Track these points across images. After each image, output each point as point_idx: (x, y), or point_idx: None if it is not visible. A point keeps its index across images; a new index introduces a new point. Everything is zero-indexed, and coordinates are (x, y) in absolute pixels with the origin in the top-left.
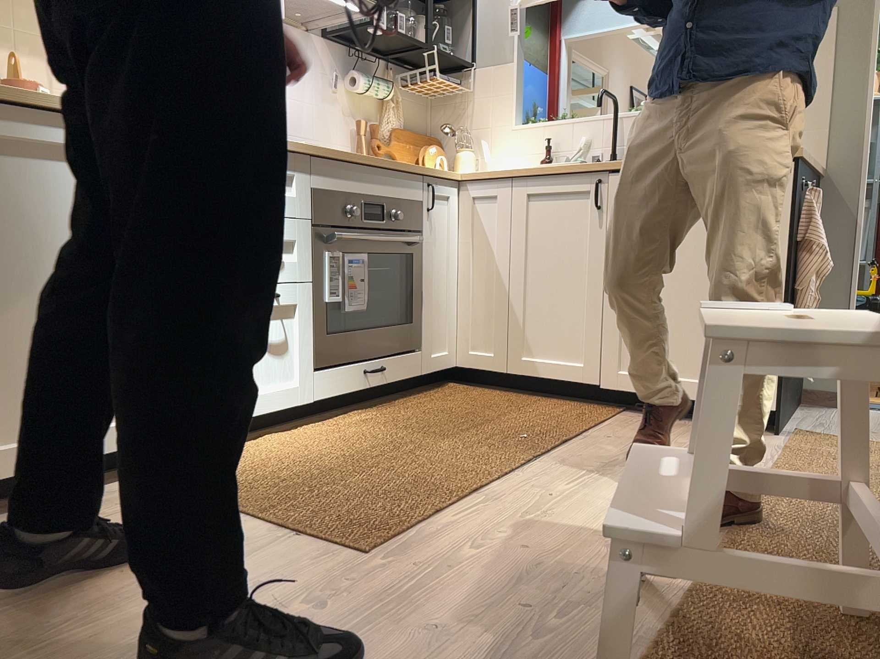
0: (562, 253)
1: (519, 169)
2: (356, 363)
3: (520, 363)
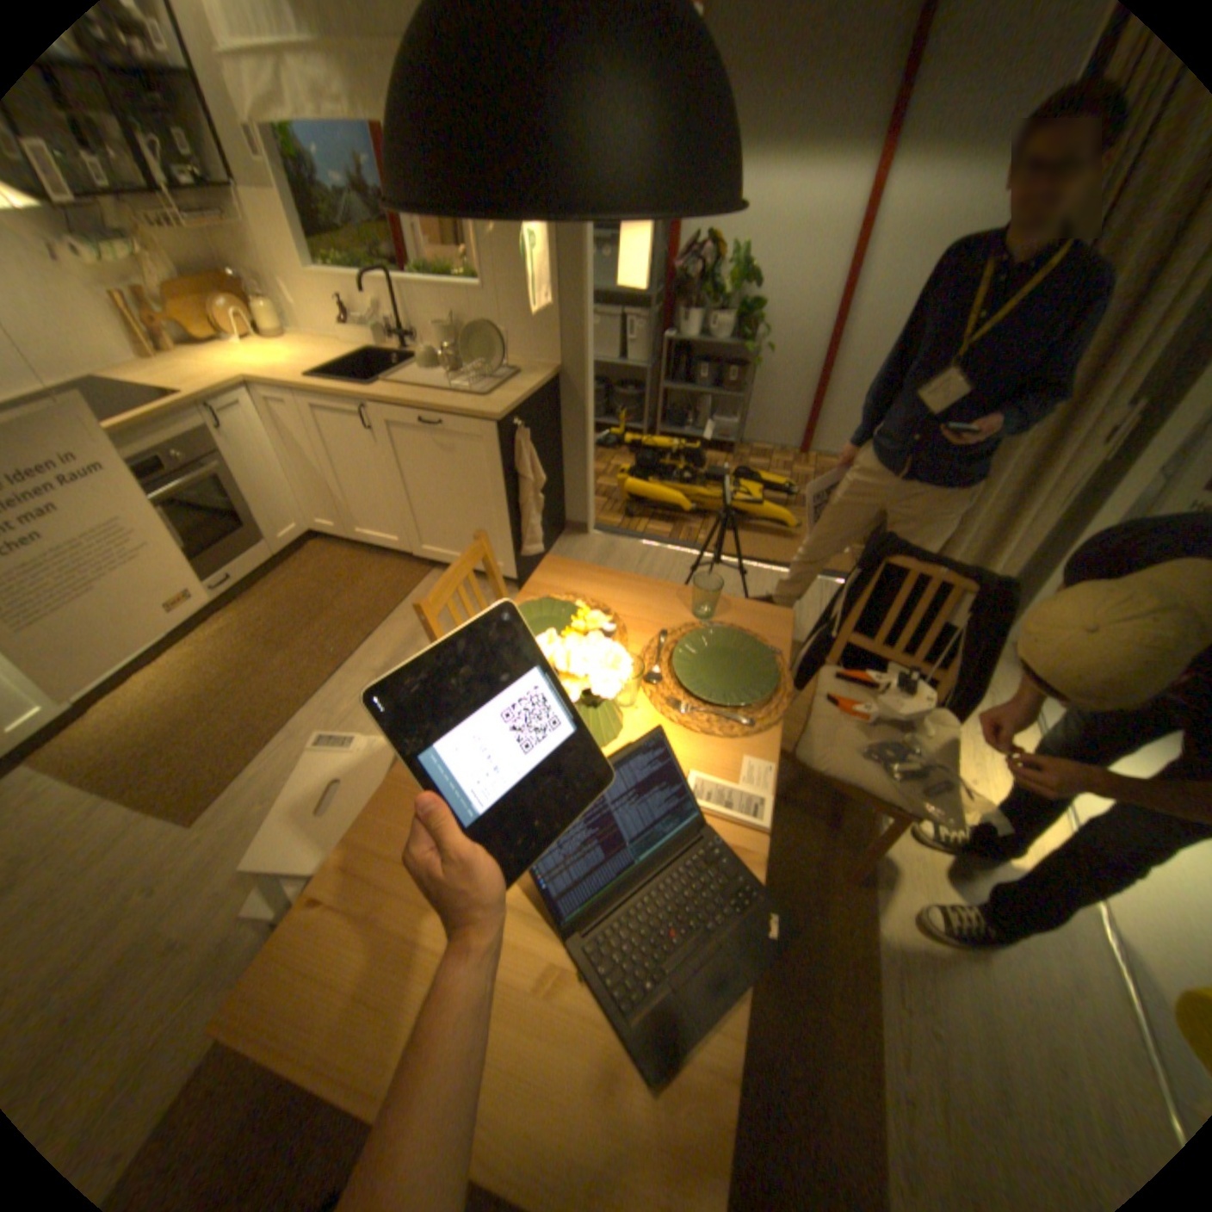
0: (357, 458)
1: (295, 377)
2: (202, 577)
3: (355, 533)
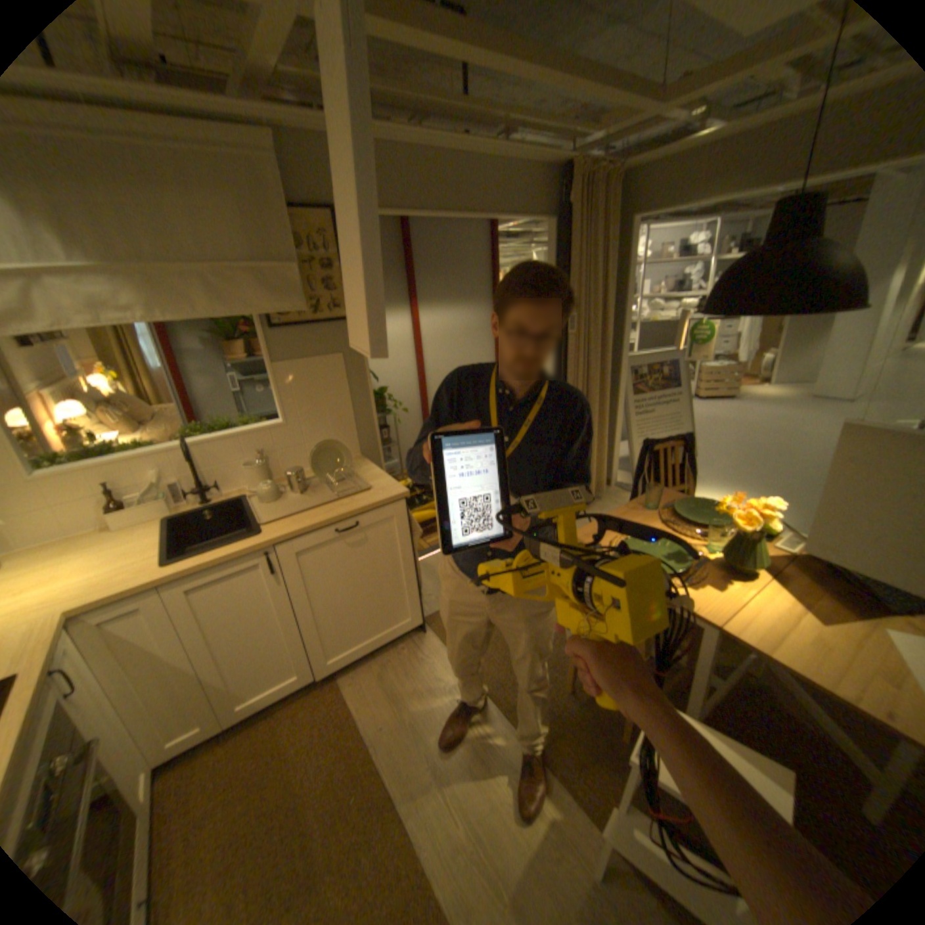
0: (242, 621)
1: (152, 574)
2: None
3: (230, 719)
